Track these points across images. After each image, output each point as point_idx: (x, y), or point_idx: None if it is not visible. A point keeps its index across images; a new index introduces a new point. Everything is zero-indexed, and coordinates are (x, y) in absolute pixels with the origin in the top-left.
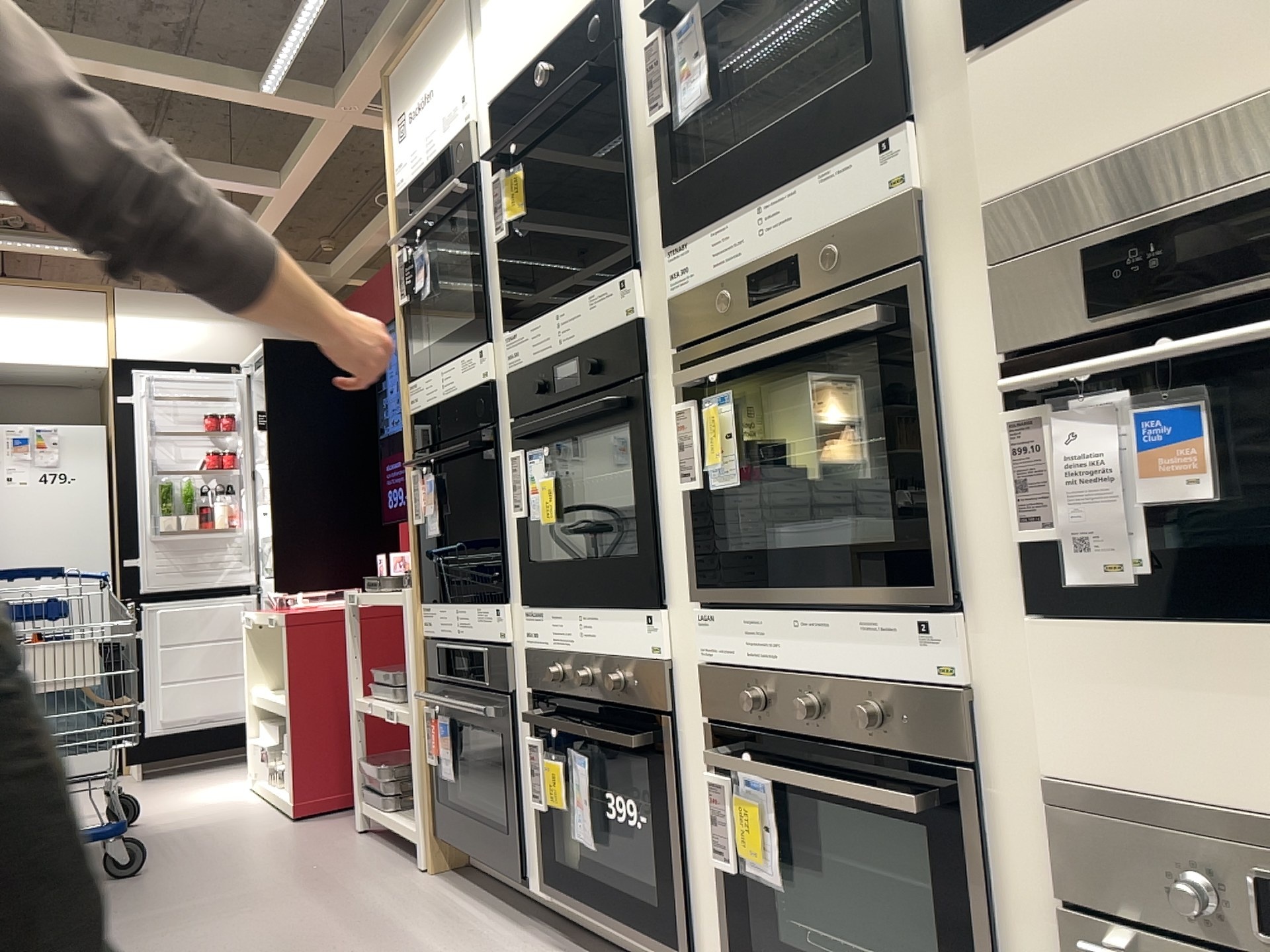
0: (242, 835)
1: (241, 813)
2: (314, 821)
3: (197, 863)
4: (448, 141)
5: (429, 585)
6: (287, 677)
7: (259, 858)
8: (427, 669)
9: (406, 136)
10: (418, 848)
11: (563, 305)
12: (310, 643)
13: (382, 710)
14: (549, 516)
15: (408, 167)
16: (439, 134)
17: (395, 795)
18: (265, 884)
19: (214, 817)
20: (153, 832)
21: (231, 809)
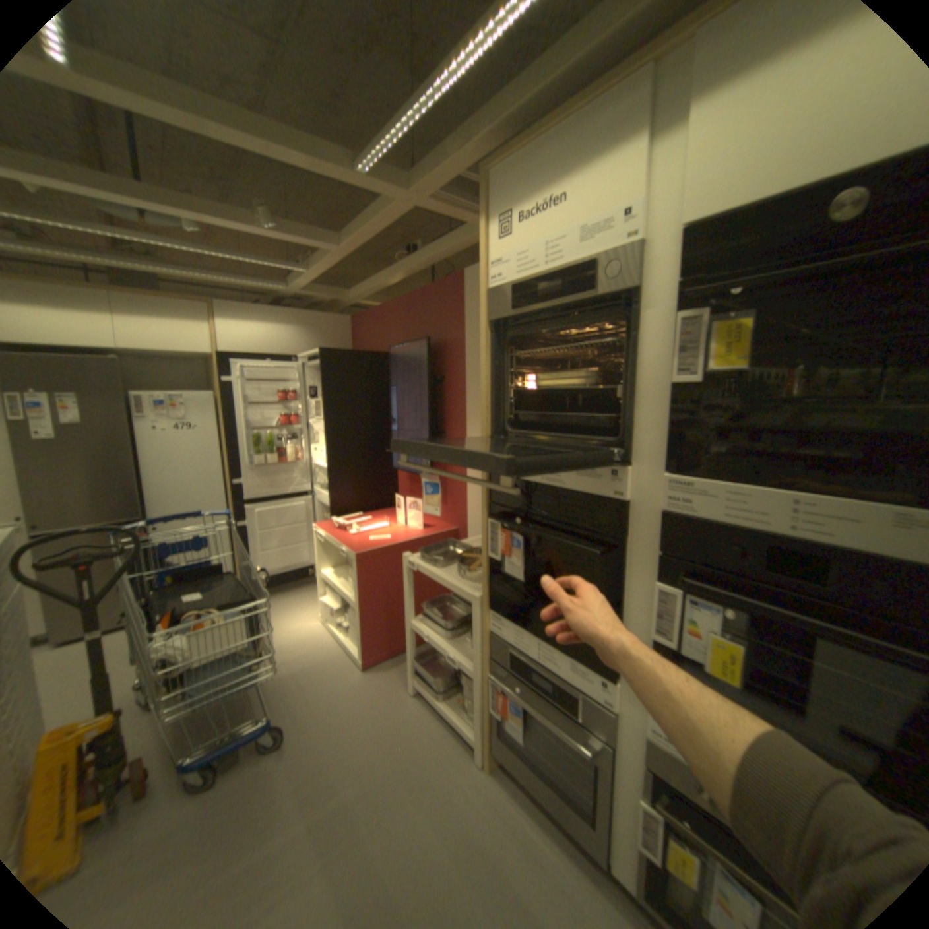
0: (334, 692)
1: (324, 659)
2: (375, 676)
3: (316, 736)
4: (589, 250)
5: (496, 596)
6: (350, 581)
7: (356, 732)
8: (493, 655)
9: (511, 231)
10: (476, 754)
11: (823, 498)
12: (369, 570)
13: (439, 648)
14: (733, 680)
15: (511, 262)
16: (572, 239)
17: (443, 693)
18: (374, 779)
19: (308, 662)
20: (273, 679)
21: (316, 652)
